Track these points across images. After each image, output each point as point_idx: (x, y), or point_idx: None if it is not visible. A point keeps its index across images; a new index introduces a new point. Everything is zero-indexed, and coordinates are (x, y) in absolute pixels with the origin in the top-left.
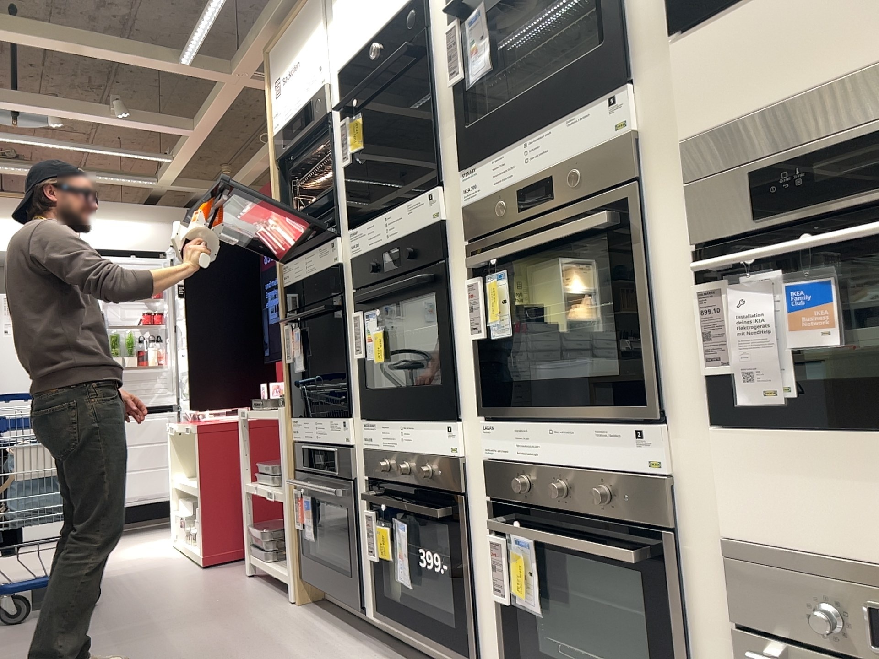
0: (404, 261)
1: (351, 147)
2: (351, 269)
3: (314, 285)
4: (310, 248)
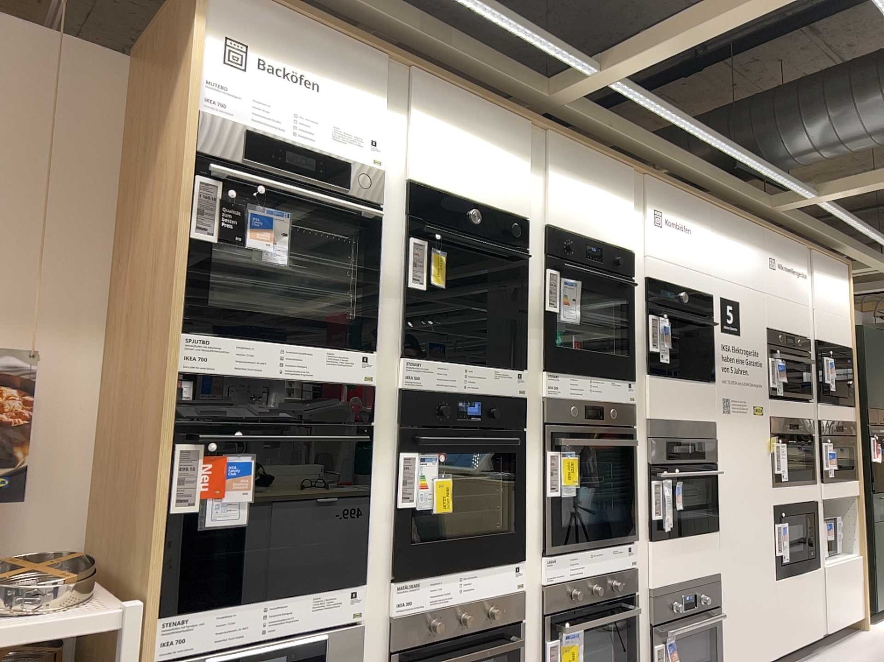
0: (485, 416)
1: (438, 282)
2: (395, 397)
3: (315, 395)
4: (310, 342)
